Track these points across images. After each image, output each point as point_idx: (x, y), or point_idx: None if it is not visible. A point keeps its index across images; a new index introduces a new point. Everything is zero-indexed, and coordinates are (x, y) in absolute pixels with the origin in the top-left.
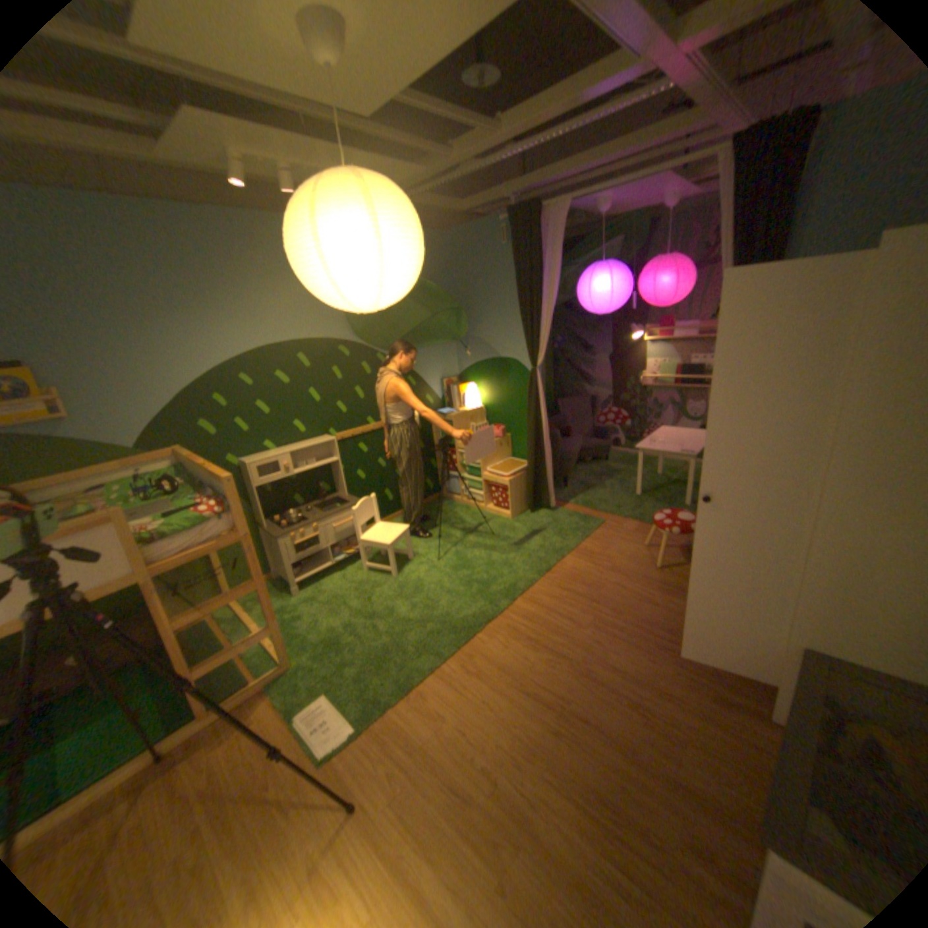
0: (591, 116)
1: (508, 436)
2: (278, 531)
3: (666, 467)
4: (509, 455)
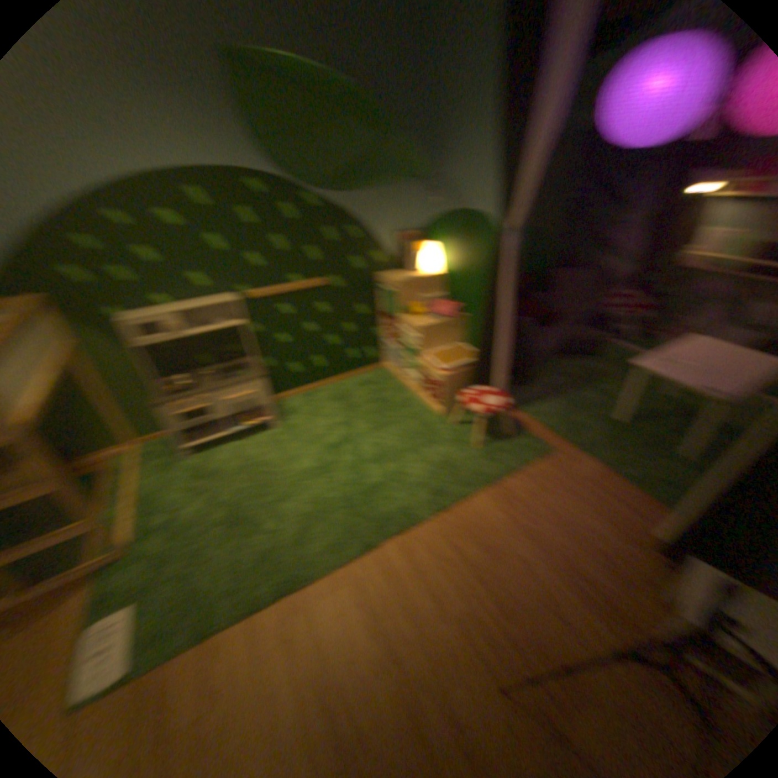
0: None
1: (467, 317)
2: (172, 395)
3: (680, 389)
4: (466, 339)
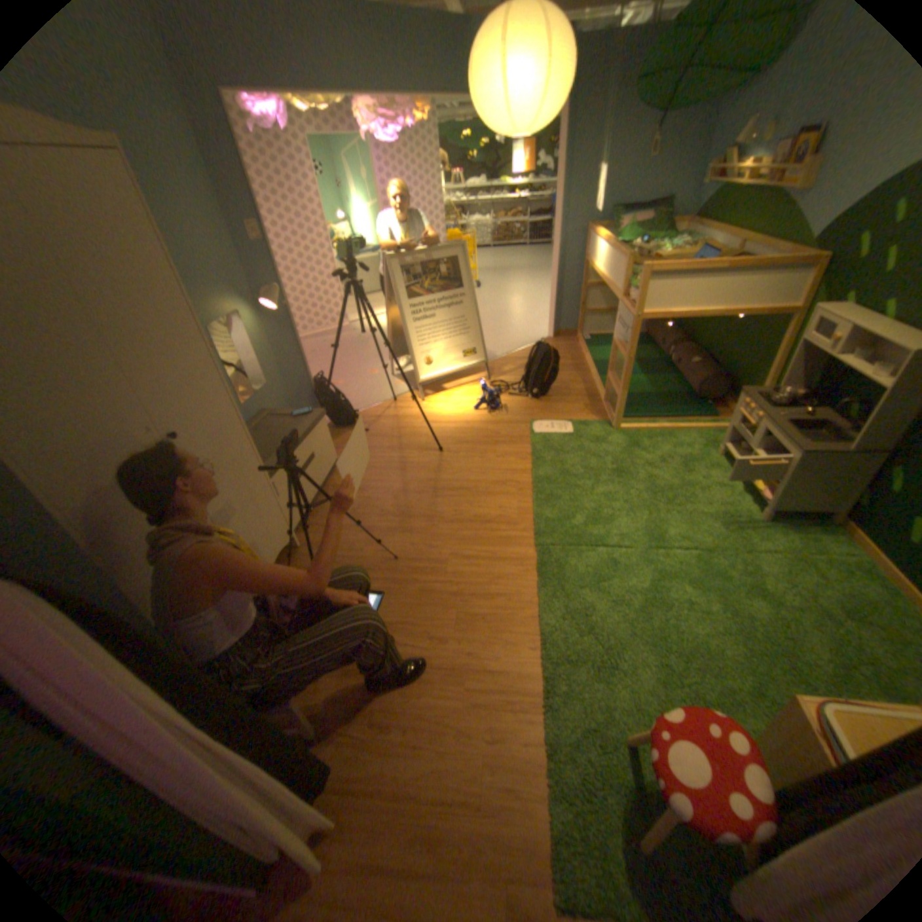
0: None
1: None
2: (761, 392)
3: None
4: None
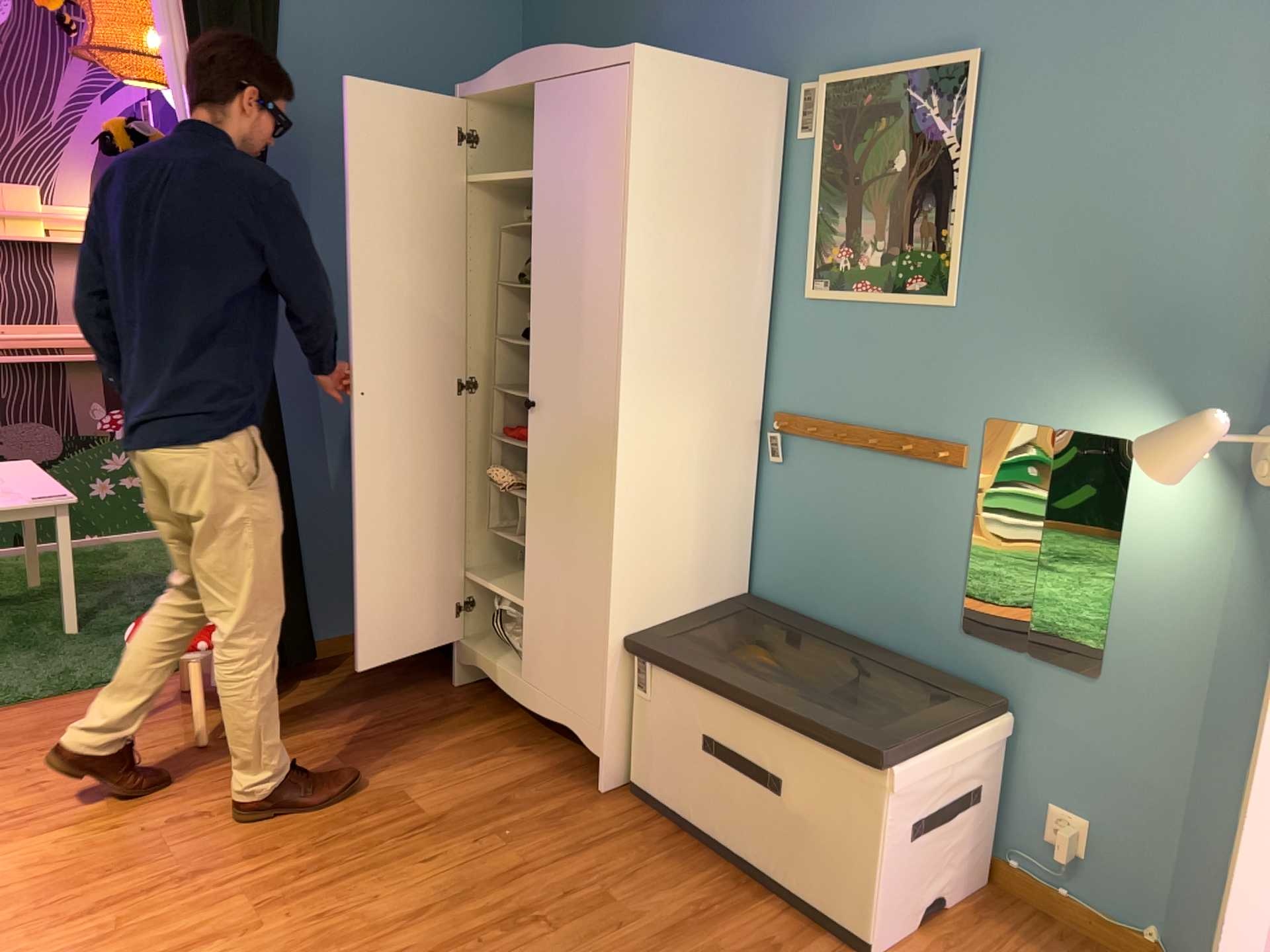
0: None
1: None
2: None
3: None
4: None
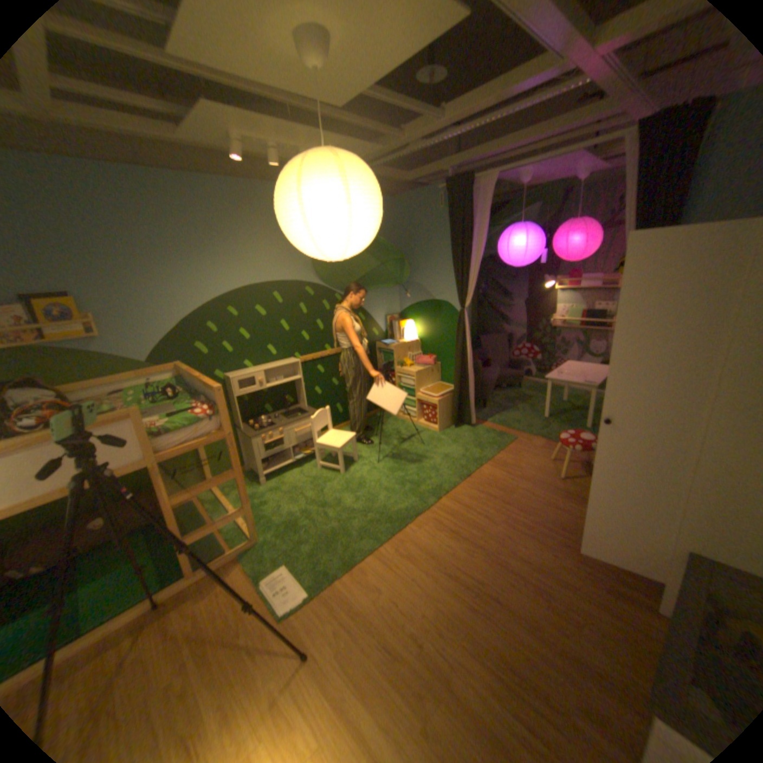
0: (519, 105)
1: (438, 364)
2: (252, 433)
3: (571, 395)
4: (439, 380)
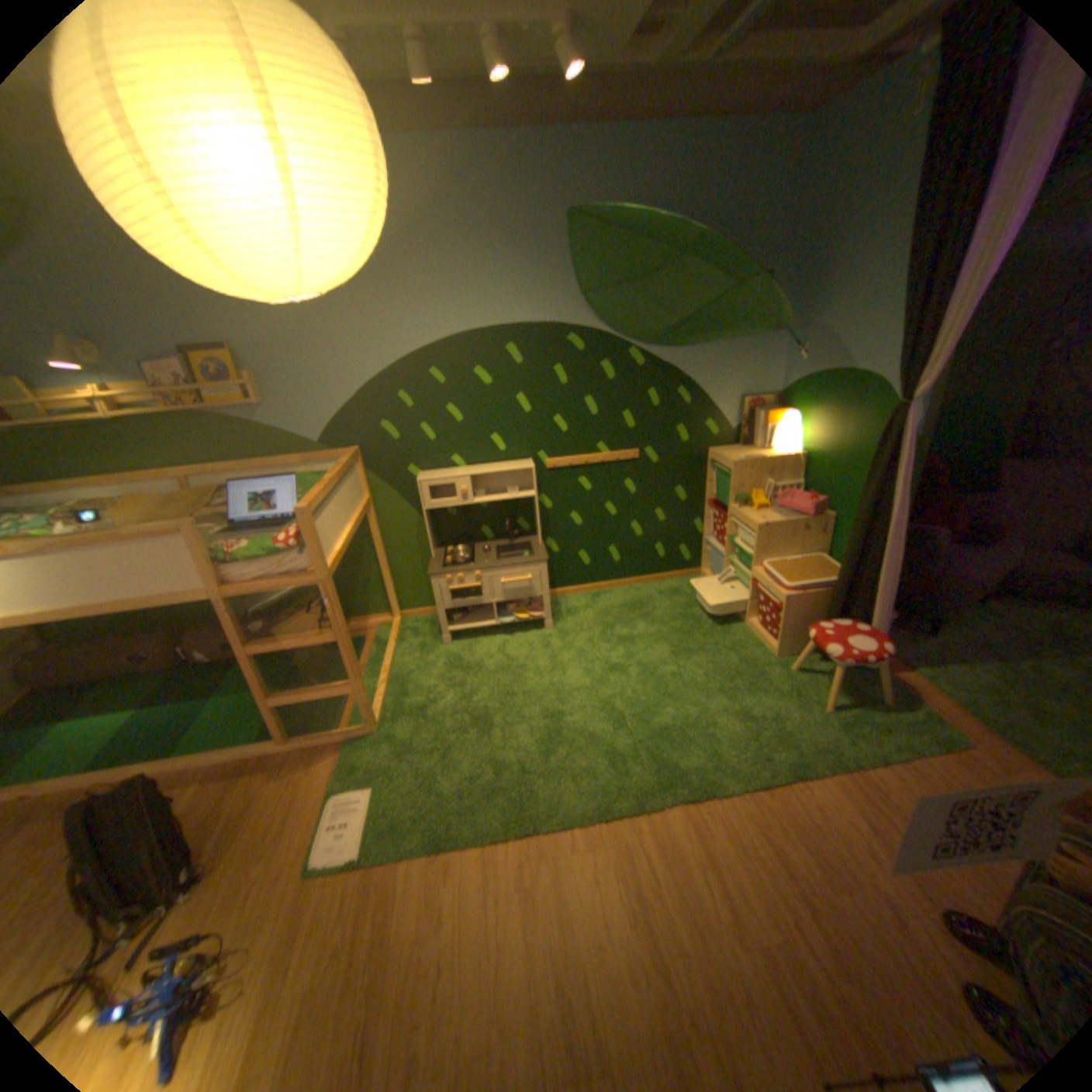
0: None
1: (829, 516)
2: (439, 566)
3: None
4: (824, 548)
